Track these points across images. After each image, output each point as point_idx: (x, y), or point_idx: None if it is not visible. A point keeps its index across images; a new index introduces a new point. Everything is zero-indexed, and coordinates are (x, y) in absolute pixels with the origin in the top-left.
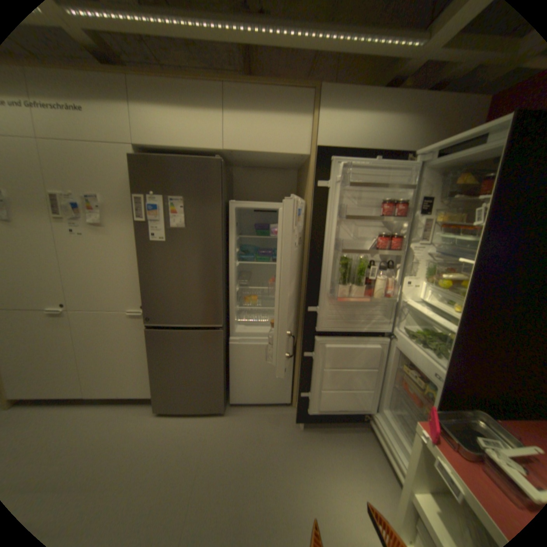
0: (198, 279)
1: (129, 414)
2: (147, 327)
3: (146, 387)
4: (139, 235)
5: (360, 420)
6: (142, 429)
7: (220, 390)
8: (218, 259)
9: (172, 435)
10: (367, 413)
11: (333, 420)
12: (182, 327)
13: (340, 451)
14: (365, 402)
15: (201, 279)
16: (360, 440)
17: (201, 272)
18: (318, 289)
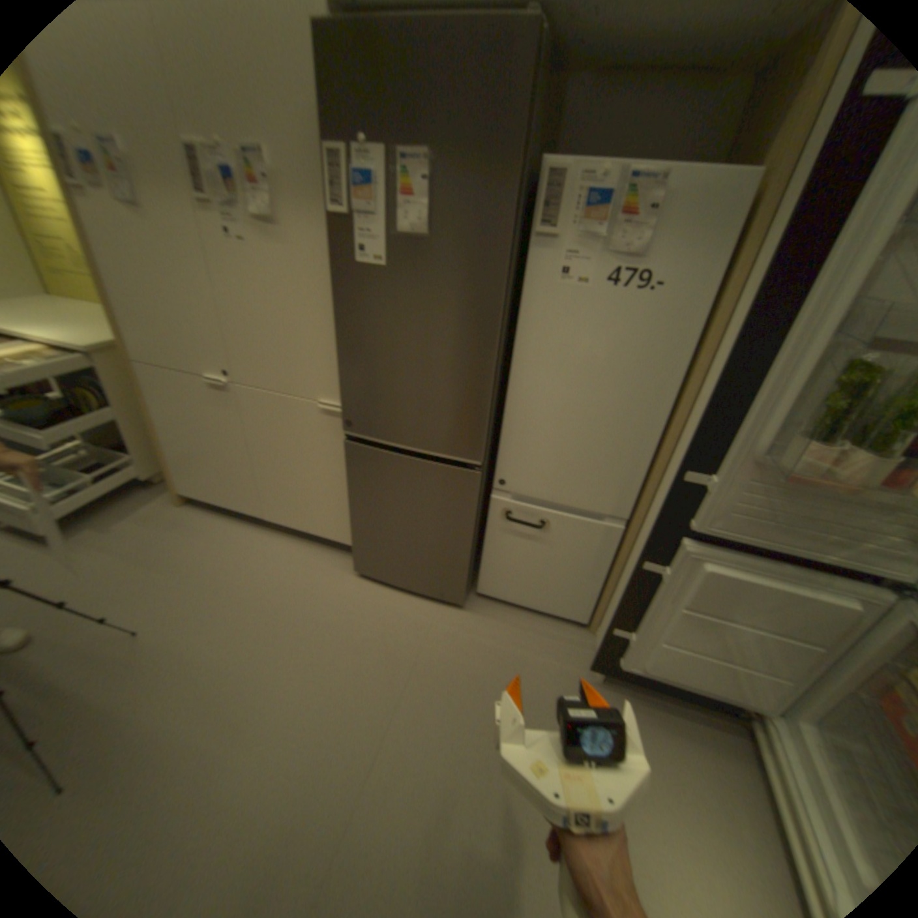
0: (444, 362)
1: (321, 562)
2: (349, 436)
3: (346, 528)
4: (335, 246)
5: (731, 711)
6: (336, 591)
7: (462, 570)
8: (492, 321)
9: (376, 616)
10: (755, 710)
11: (669, 691)
12: (407, 449)
13: (670, 751)
14: (761, 694)
15: (449, 362)
16: (718, 745)
17: (451, 347)
18: (731, 434)
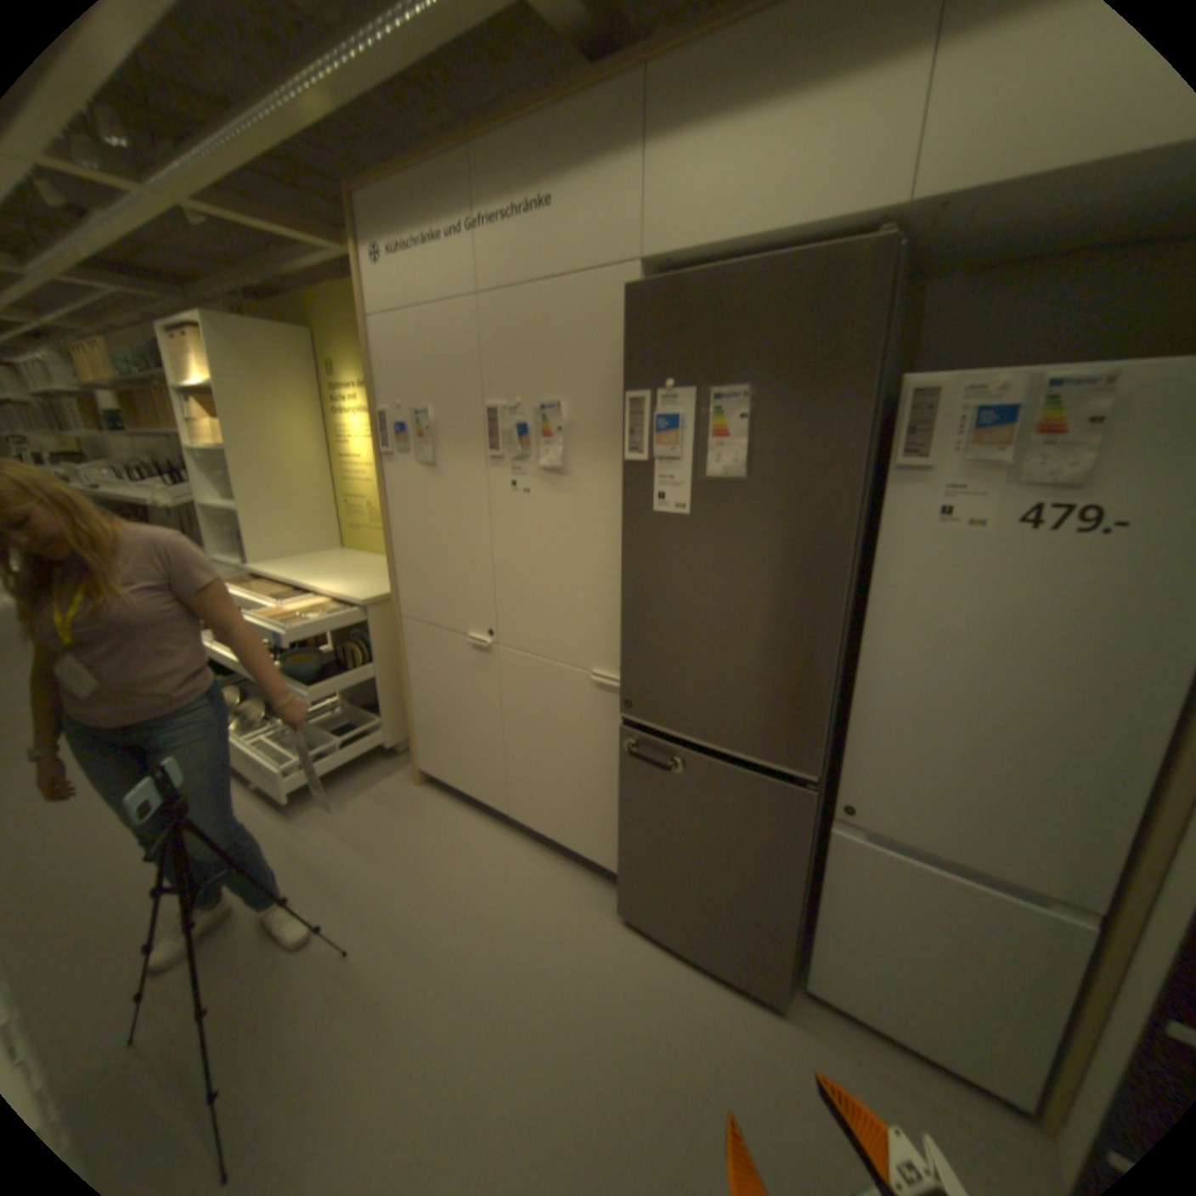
0: (765, 632)
1: (576, 892)
2: (628, 721)
3: (613, 847)
4: (632, 496)
5: None
6: (592, 944)
7: (786, 950)
8: (837, 579)
9: (647, 1000)
10: None
11: None
12: (706, 746)
13: None
14: None
15: (773, 632)
16: None
17: (775, 613)
18: None
